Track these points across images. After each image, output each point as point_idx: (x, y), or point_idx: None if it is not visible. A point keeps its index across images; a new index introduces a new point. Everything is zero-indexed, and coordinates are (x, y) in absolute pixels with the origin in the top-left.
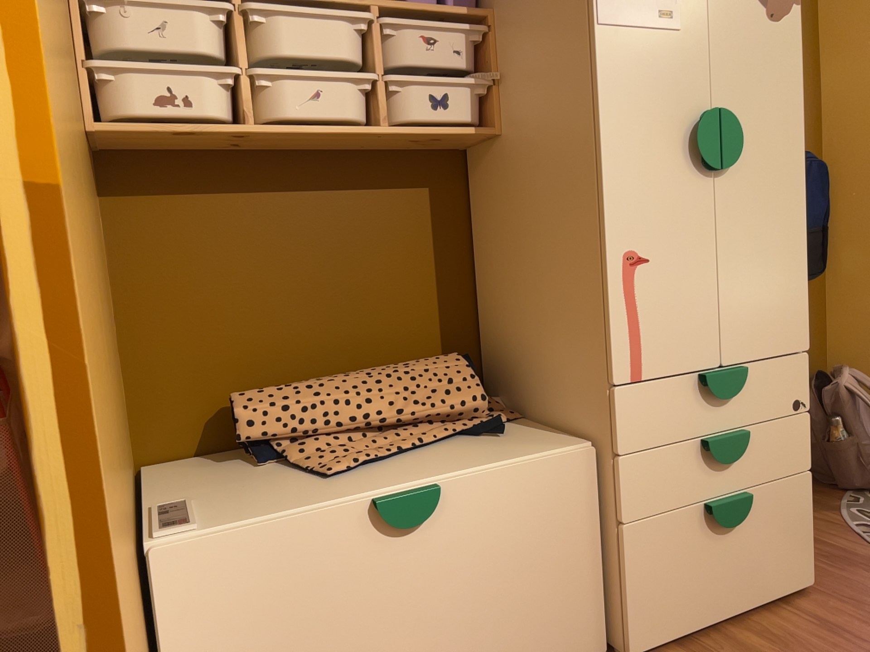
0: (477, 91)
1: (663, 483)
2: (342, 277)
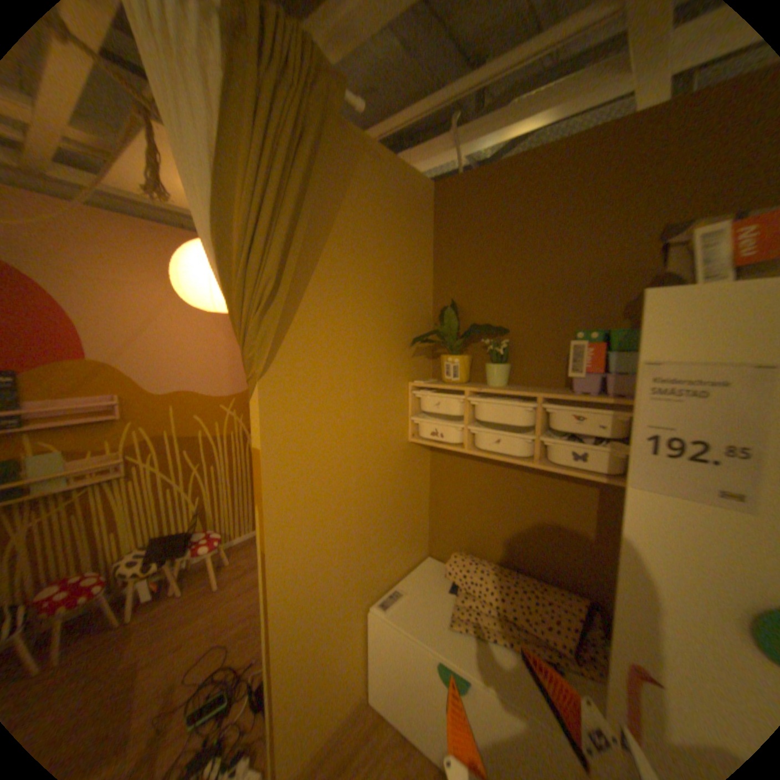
0: (616, 454)
1: None
2: (527, 520)
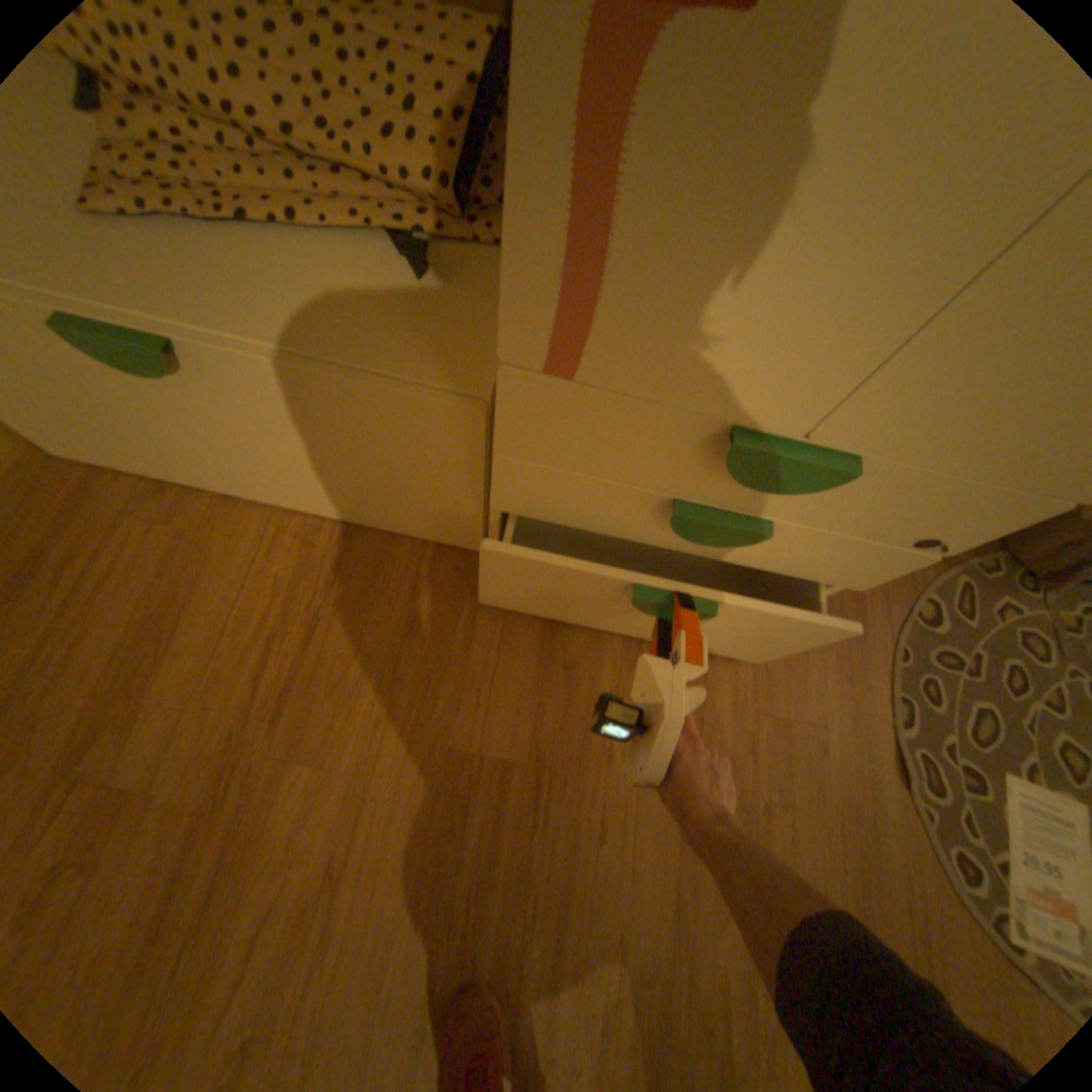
0: None
1: (572, 505)
2: None
